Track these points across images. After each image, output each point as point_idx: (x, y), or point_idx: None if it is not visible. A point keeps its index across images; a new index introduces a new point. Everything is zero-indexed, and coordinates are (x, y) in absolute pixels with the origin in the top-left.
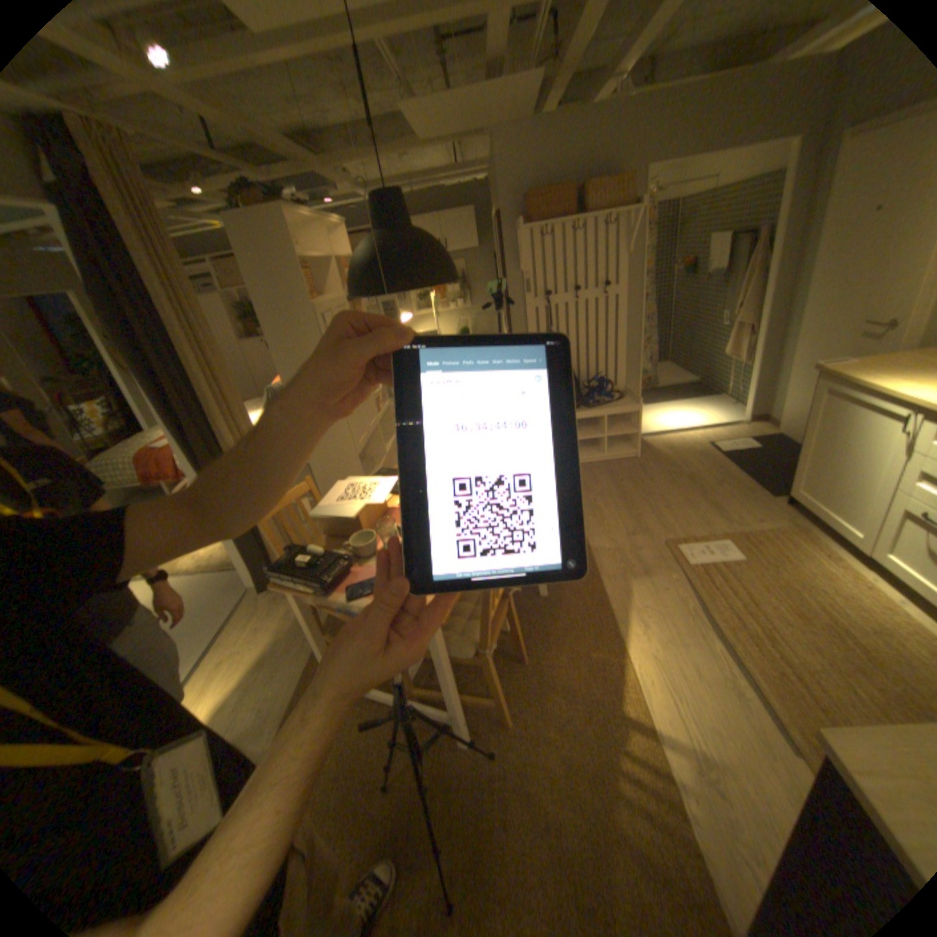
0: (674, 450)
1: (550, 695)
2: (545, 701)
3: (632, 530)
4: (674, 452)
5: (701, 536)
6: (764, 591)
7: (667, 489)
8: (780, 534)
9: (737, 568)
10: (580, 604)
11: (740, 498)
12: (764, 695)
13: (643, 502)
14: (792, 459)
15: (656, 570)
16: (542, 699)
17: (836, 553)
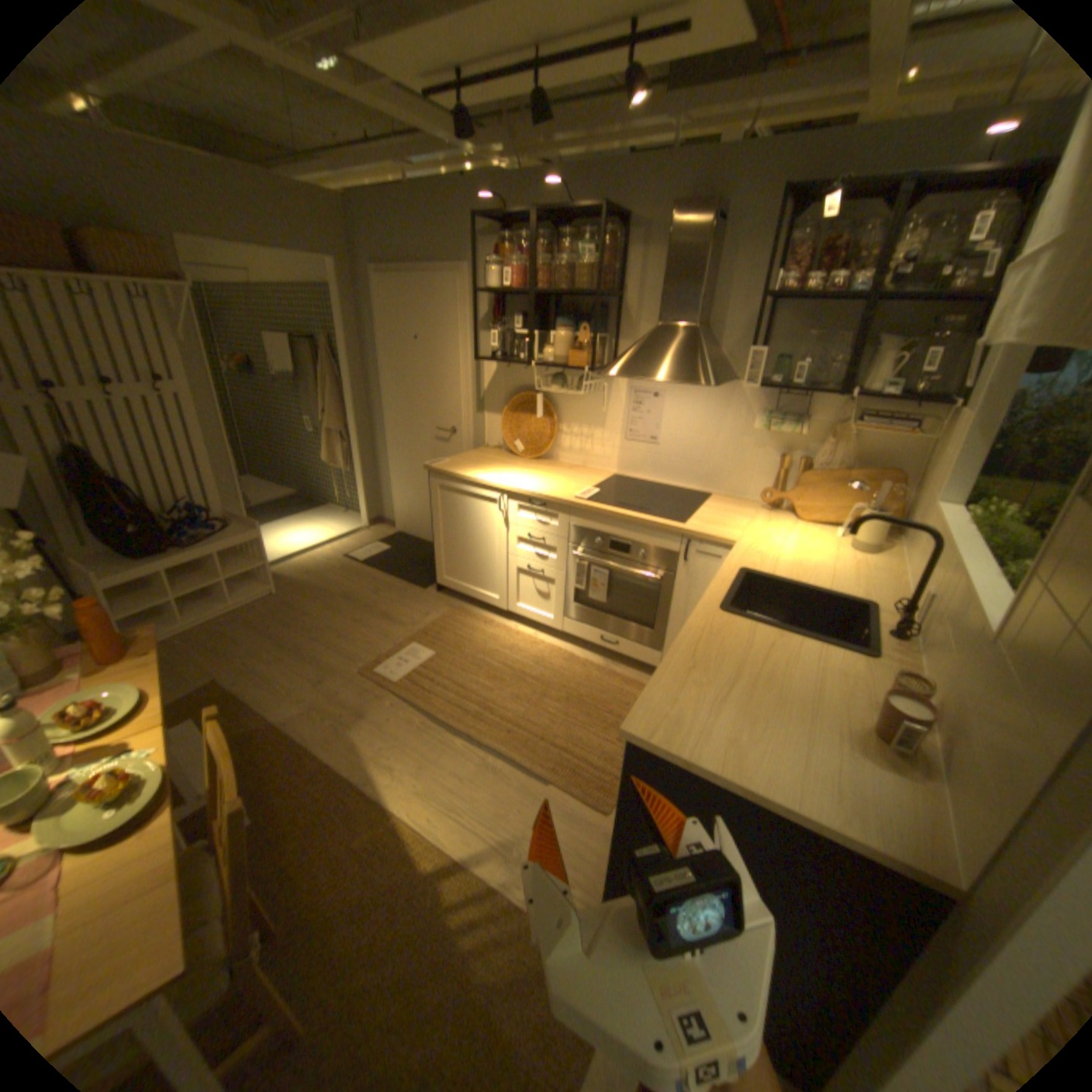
0: (312, 573)
1: (333, 935)
2: (329, 948)
3: (316, 678)
4: (314, 576)
5: (388, 650)
6: (462, 673)
7: (329, 617)
8: (446, 619)
9: (433, 664)
10: (303, 799)
11: (400, 600)
12: (507, 756)
13: (311, 641)
14: (420, 552)
15: (366, 707)
16: (324, 951)
17: (487, 617)
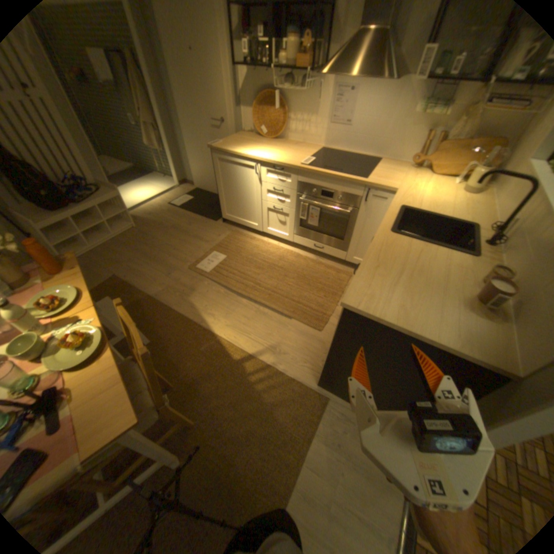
0: (152, 215)
1: (198, 387)
2: (197, 392)
3: (166, 272)
4: (153, 216)
5: (201, 256)
6: (241, 266)
7: (166, 239)
8: (229, 238)
9: (226, 262)
10: (172, 330)
11: (203, 228)
12: (269, 307)
13: (159, 253)
14: (209, 200)
15: (195, 285)
16: (195, 393)
17: (251, 236)
